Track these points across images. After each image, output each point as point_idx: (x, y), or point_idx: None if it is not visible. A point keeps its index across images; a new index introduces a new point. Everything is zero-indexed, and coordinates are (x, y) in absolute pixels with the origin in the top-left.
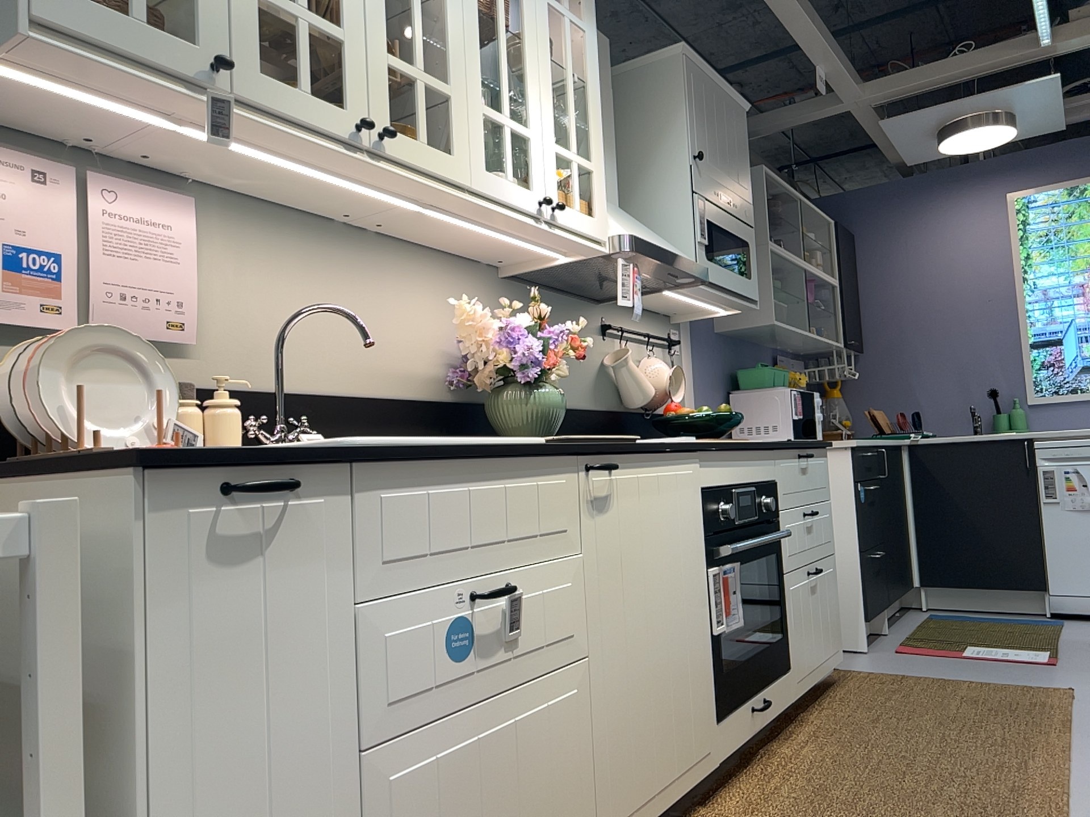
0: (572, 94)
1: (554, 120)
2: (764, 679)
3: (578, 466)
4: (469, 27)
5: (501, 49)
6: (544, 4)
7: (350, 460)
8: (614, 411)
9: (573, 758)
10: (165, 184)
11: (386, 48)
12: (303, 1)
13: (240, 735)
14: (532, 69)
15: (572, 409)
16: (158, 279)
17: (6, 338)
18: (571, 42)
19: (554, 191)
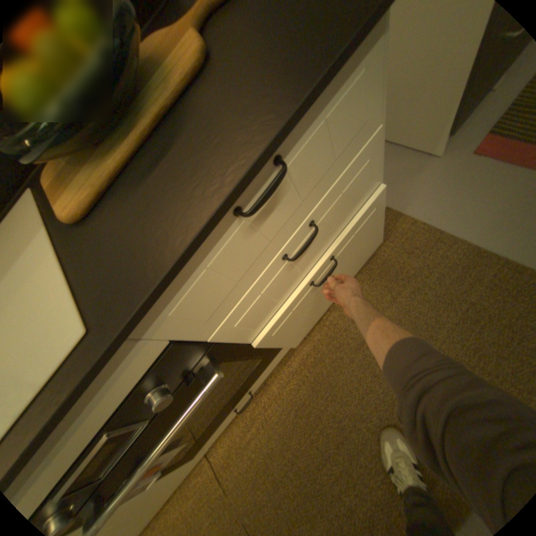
0: None
1: None
2: (242, 393)
3: None
4: None
5: None
6: None
7: None
8: None
9: None
10: None
11: None
12: None
13: None
14: None
15: None
16: None
17: None
18: None
19: None
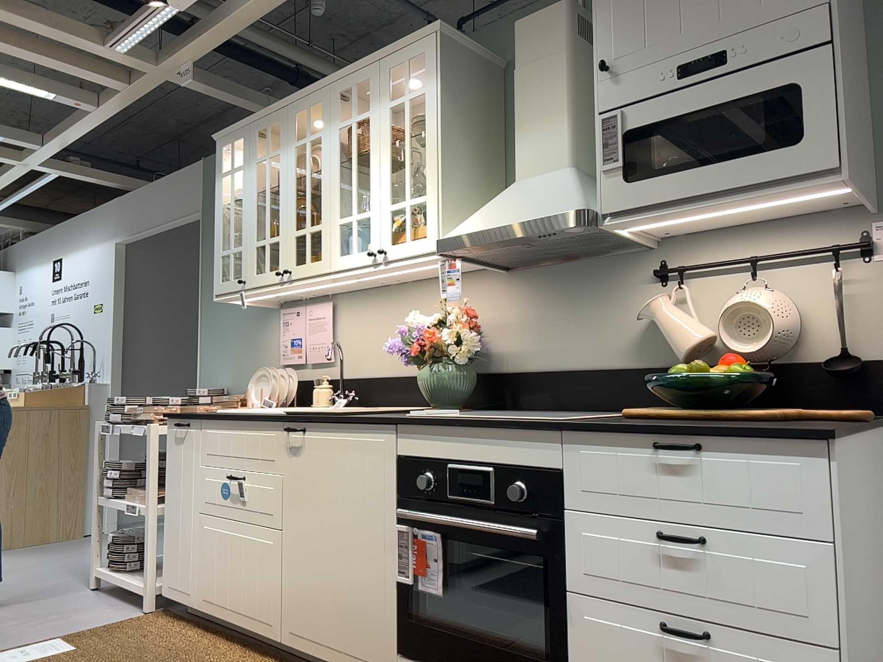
0: (406, 156)
1: (389, 188)
2: None
3: (282, 427)
4: (331, 181)
5: (352, 174)
6: (384, 113)
7: (198, 418)
8: (669, 367)
9: (269, 575)
10: (329, 298)
11: (294, 229)
12: (267, 236)
13: (178, 490)
14: (373, 167)
15: (590, 370)
16: (320, 338)
17: (294, 367)
18: (408, 116)
19: (385, 240)
